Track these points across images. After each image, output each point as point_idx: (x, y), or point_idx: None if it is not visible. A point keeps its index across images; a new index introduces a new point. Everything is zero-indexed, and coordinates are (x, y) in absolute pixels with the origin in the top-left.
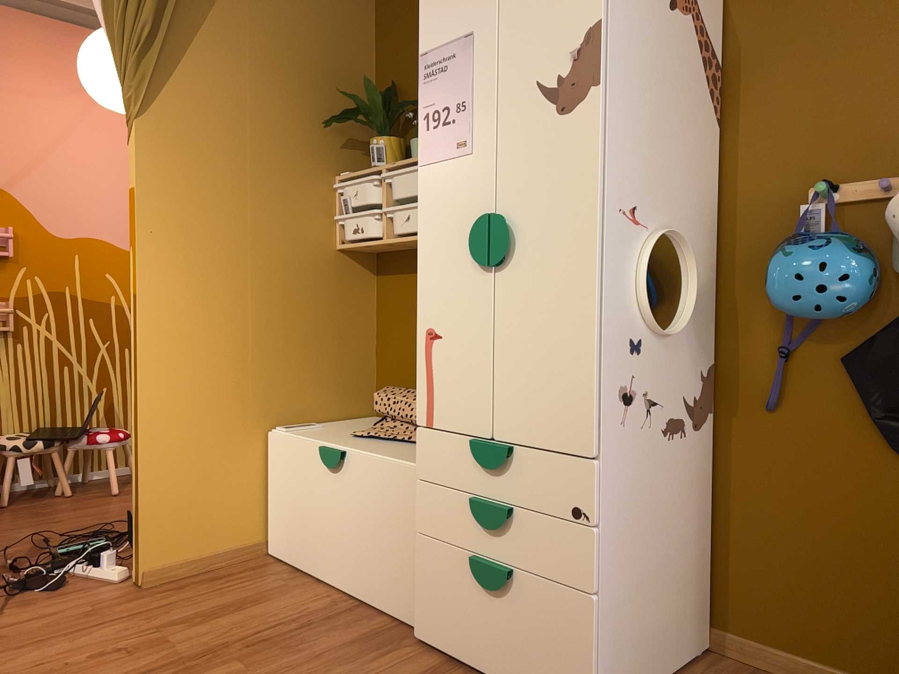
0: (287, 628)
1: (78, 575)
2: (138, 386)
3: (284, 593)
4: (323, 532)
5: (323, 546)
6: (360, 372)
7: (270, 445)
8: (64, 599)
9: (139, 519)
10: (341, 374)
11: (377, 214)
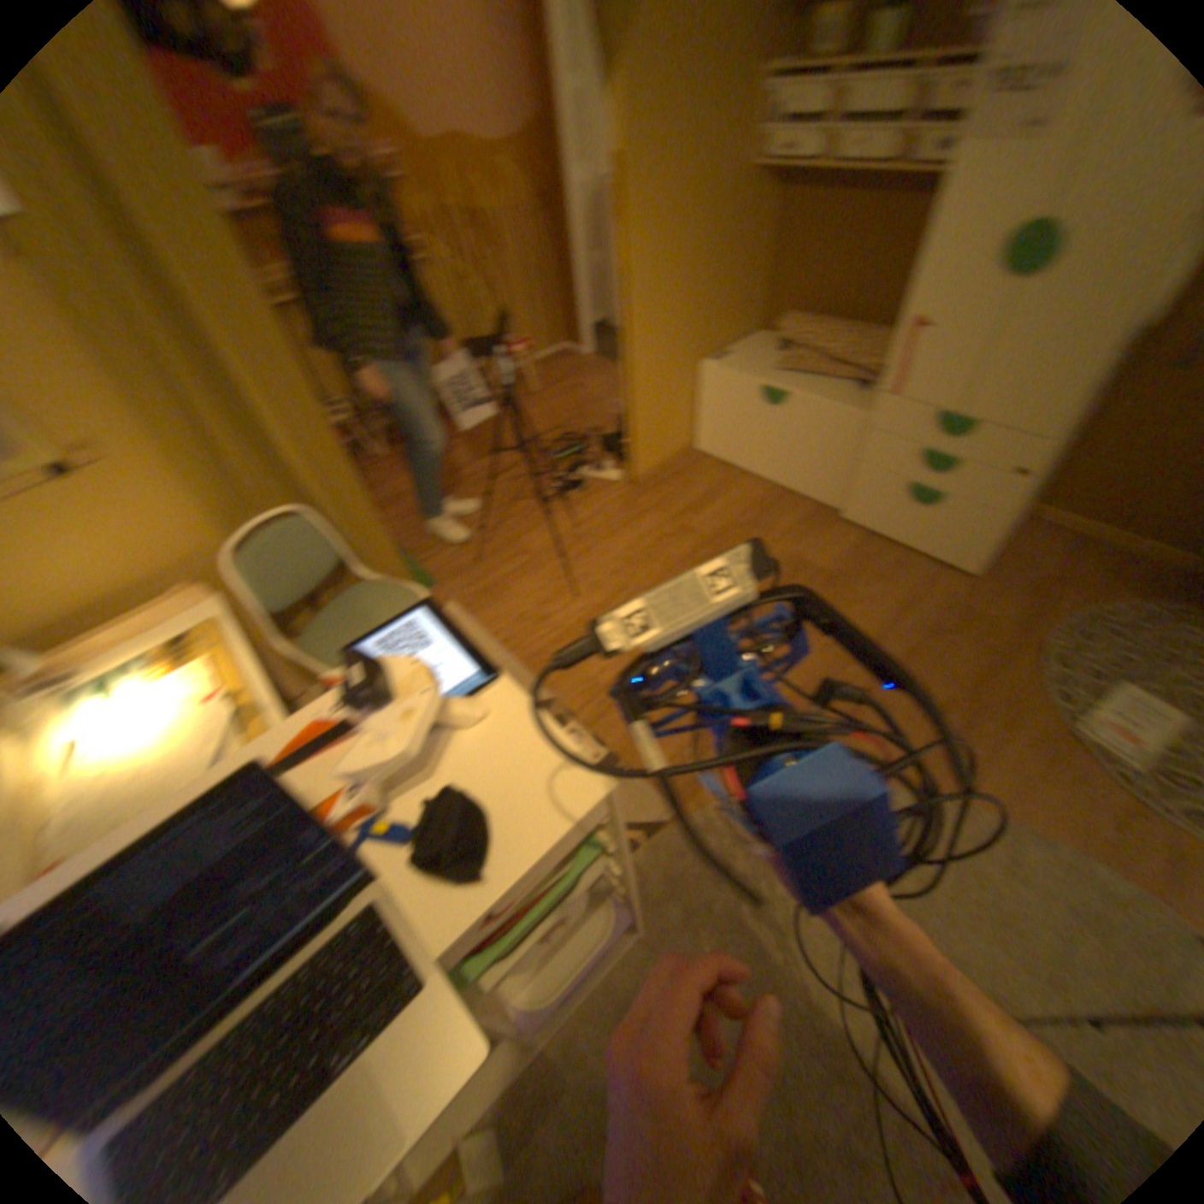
0: (752, 512)
1: (585, 478)
2: (626, 353)
3: (730, 484)
4: (754, 443)
5: (753, 452)
6: (753, 292)
7: (701, 375)
8: (596, 498)
9: (631, 445)
10: (741, 298)
11: (813, 130)
